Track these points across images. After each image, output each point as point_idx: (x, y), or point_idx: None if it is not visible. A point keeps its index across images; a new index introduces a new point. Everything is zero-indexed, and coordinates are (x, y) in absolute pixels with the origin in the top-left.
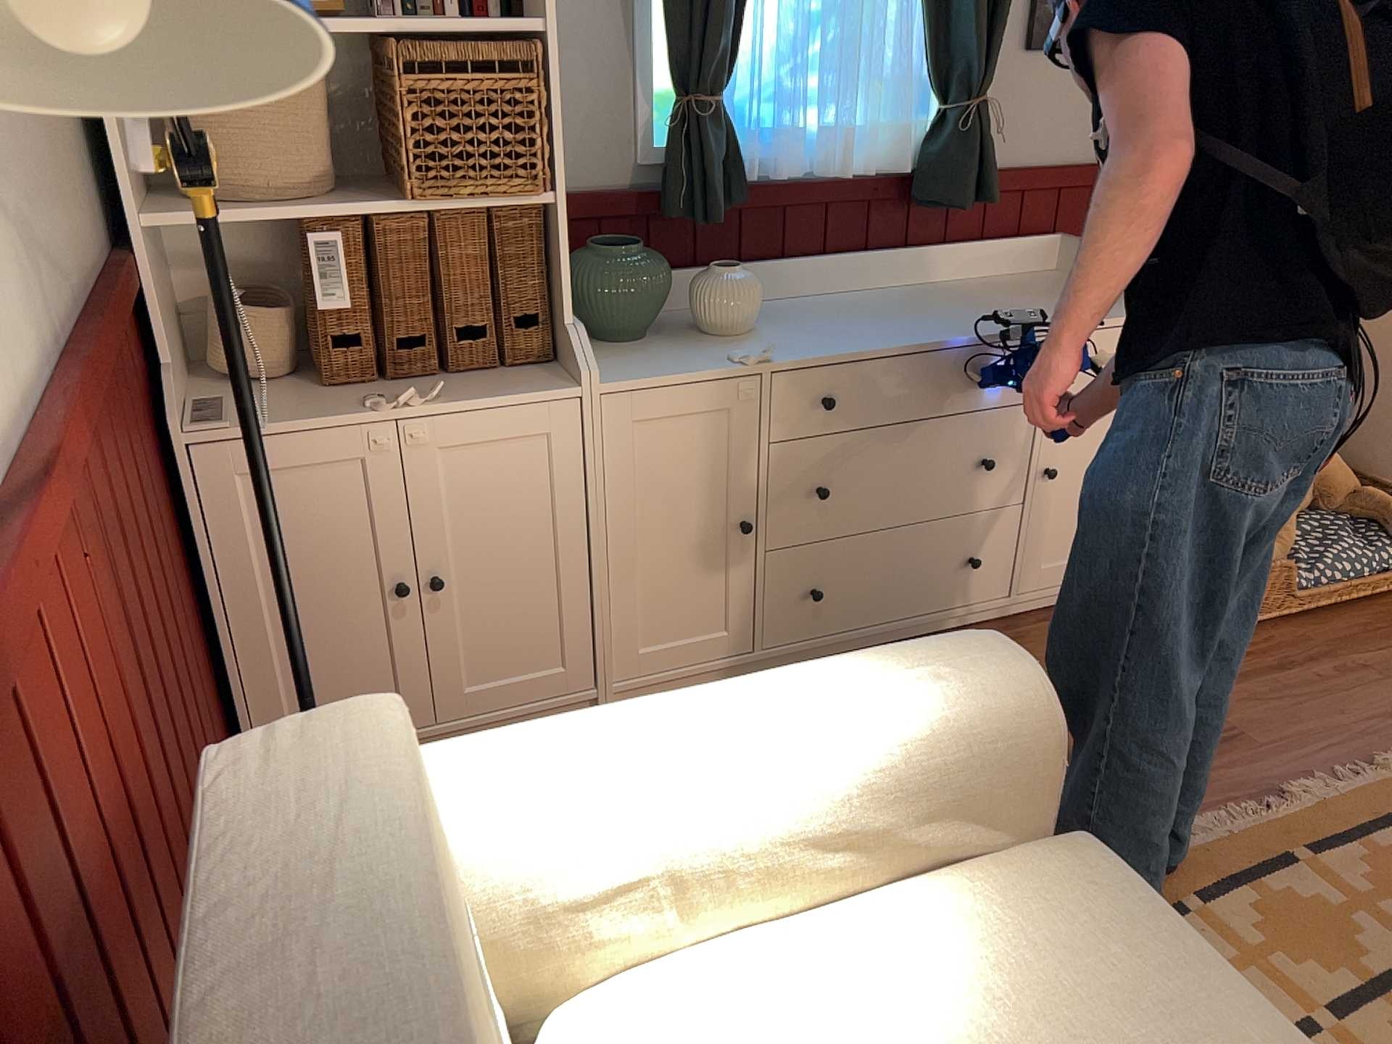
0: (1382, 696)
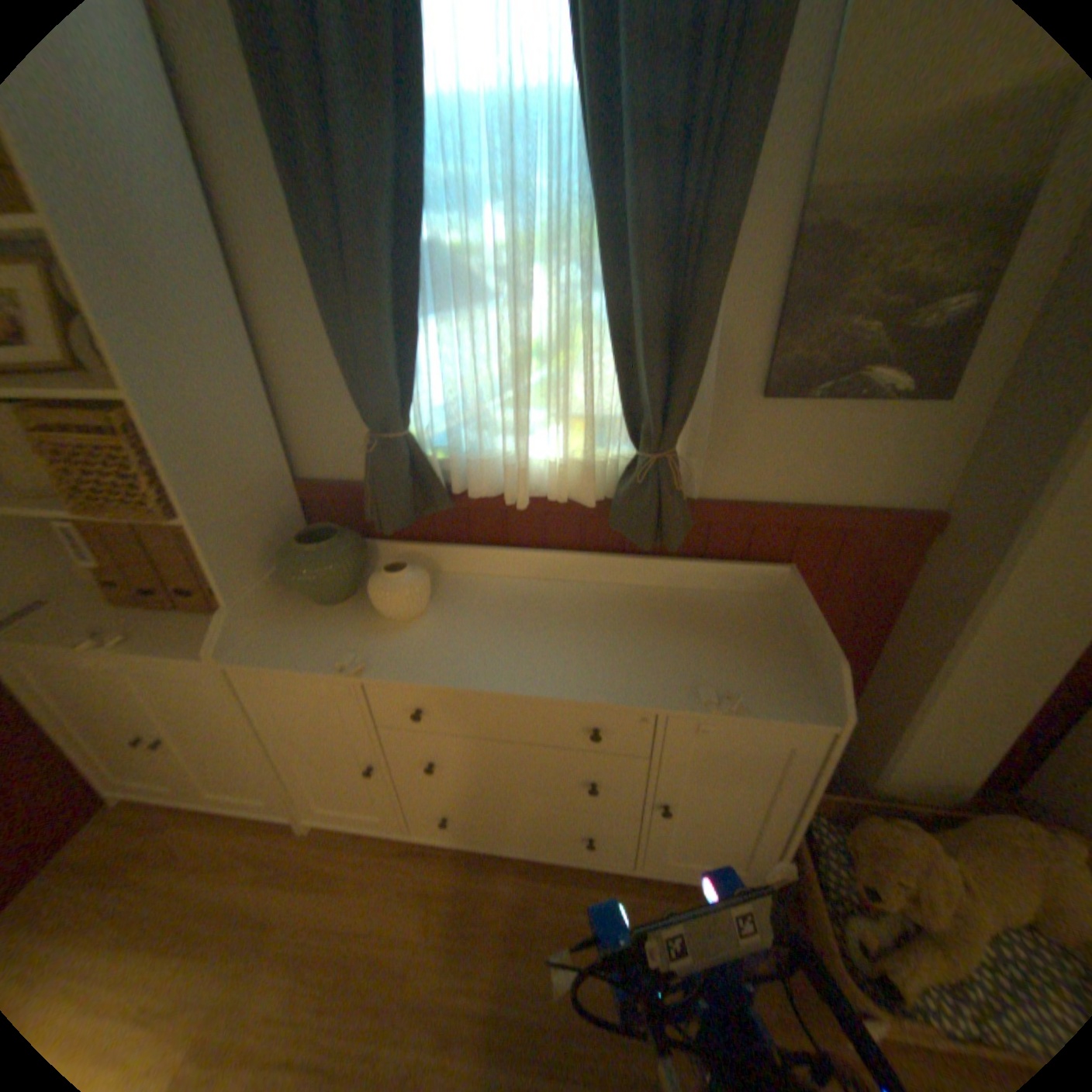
0: None
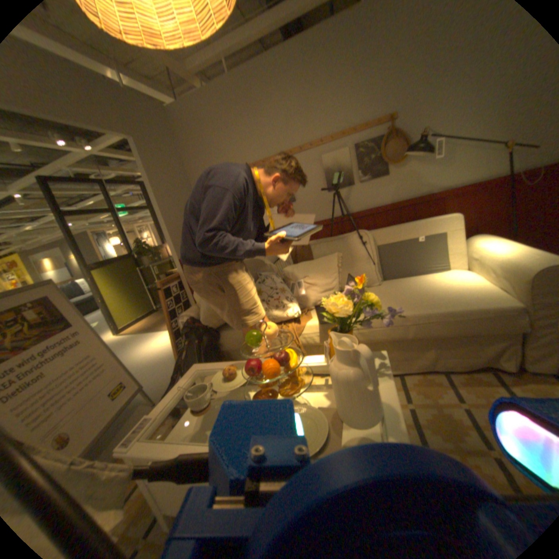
0: None
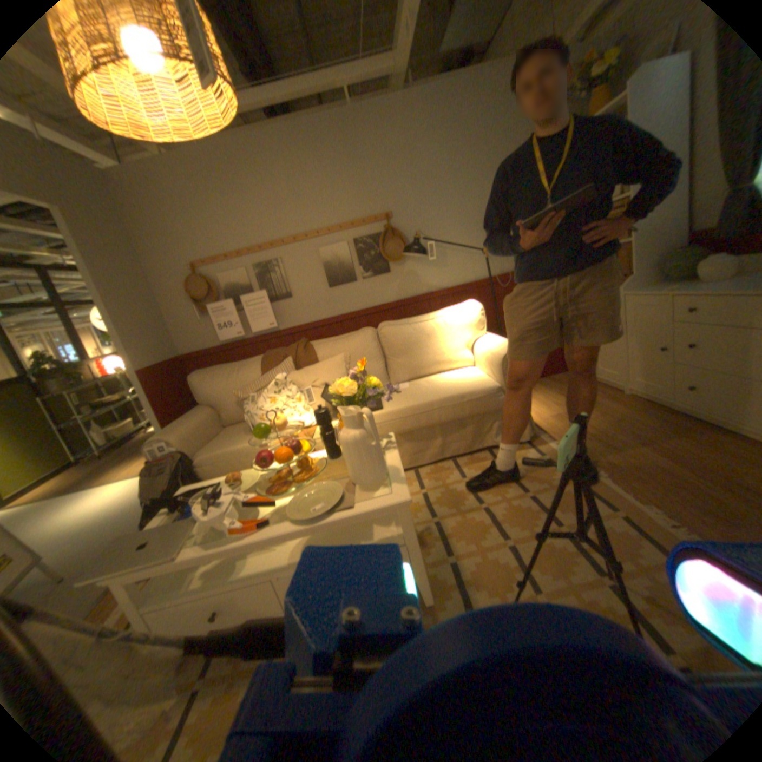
0: None
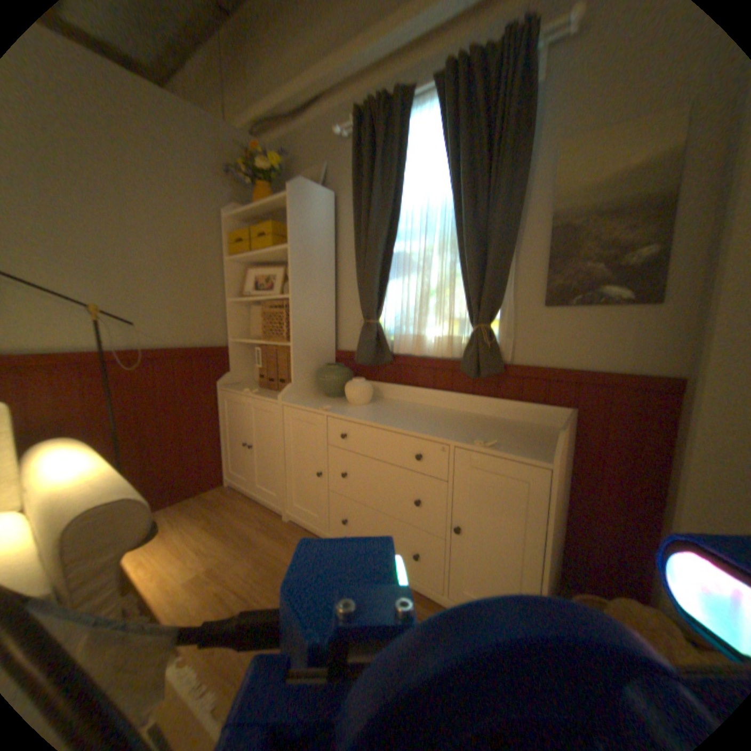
0: None
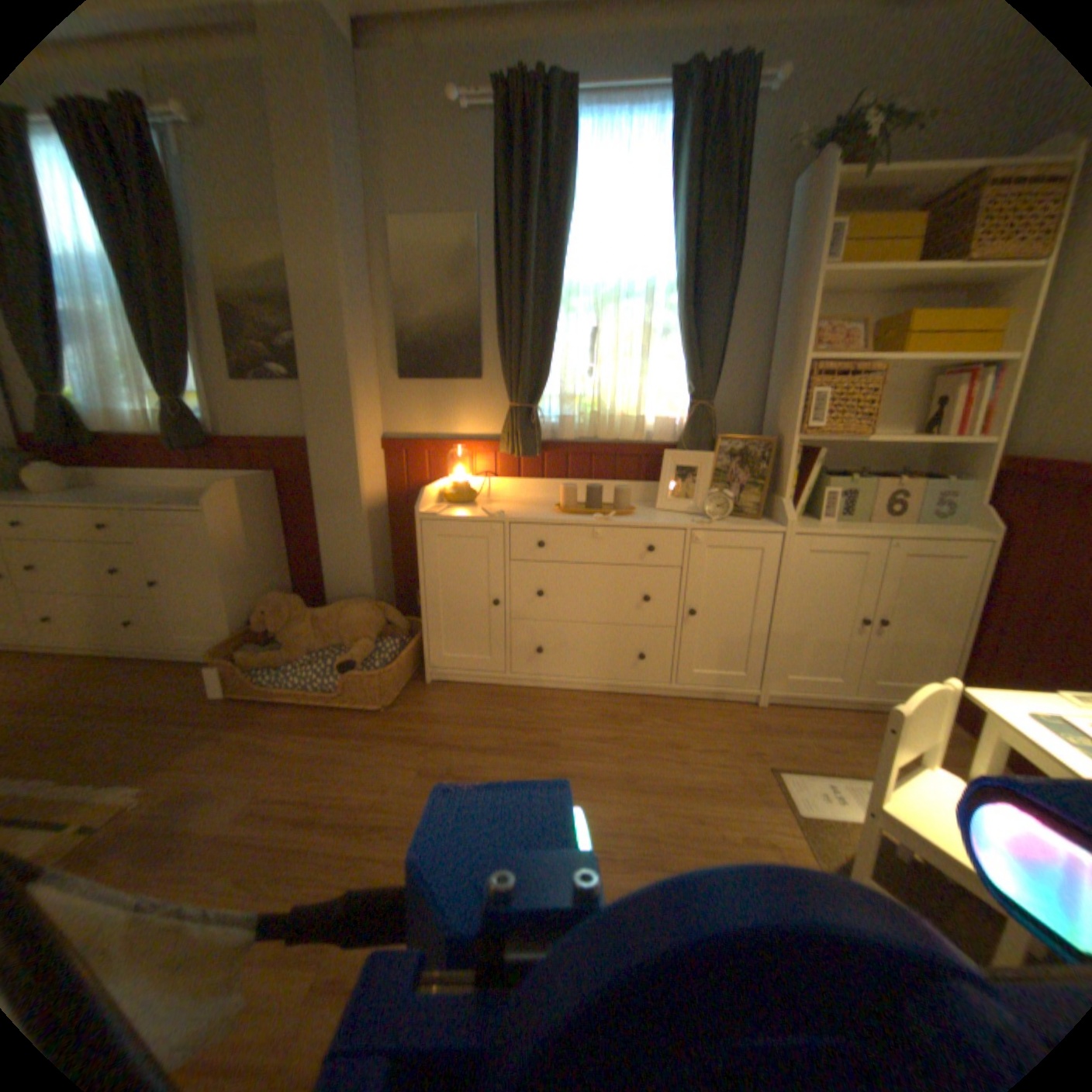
0: (181, 758)
